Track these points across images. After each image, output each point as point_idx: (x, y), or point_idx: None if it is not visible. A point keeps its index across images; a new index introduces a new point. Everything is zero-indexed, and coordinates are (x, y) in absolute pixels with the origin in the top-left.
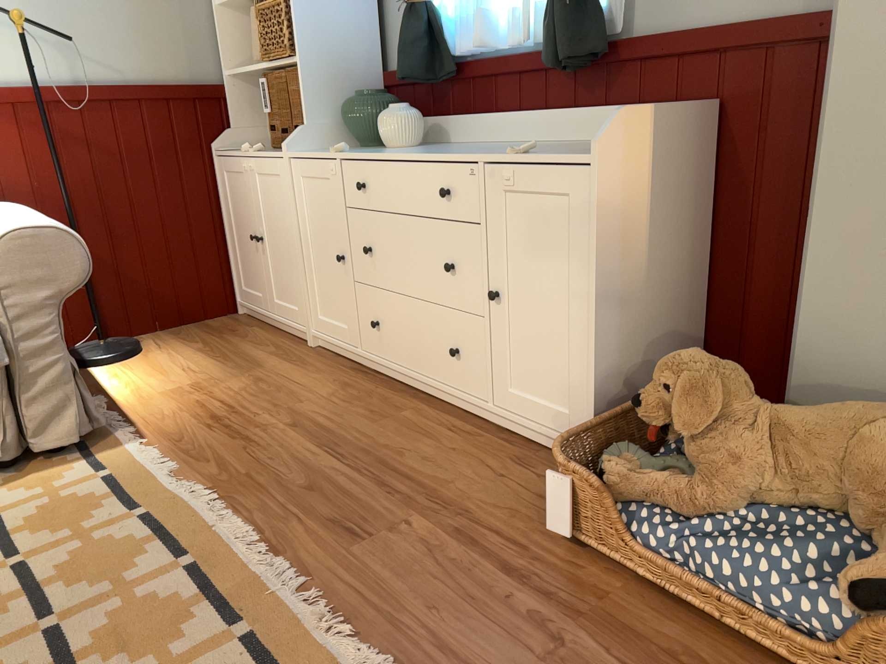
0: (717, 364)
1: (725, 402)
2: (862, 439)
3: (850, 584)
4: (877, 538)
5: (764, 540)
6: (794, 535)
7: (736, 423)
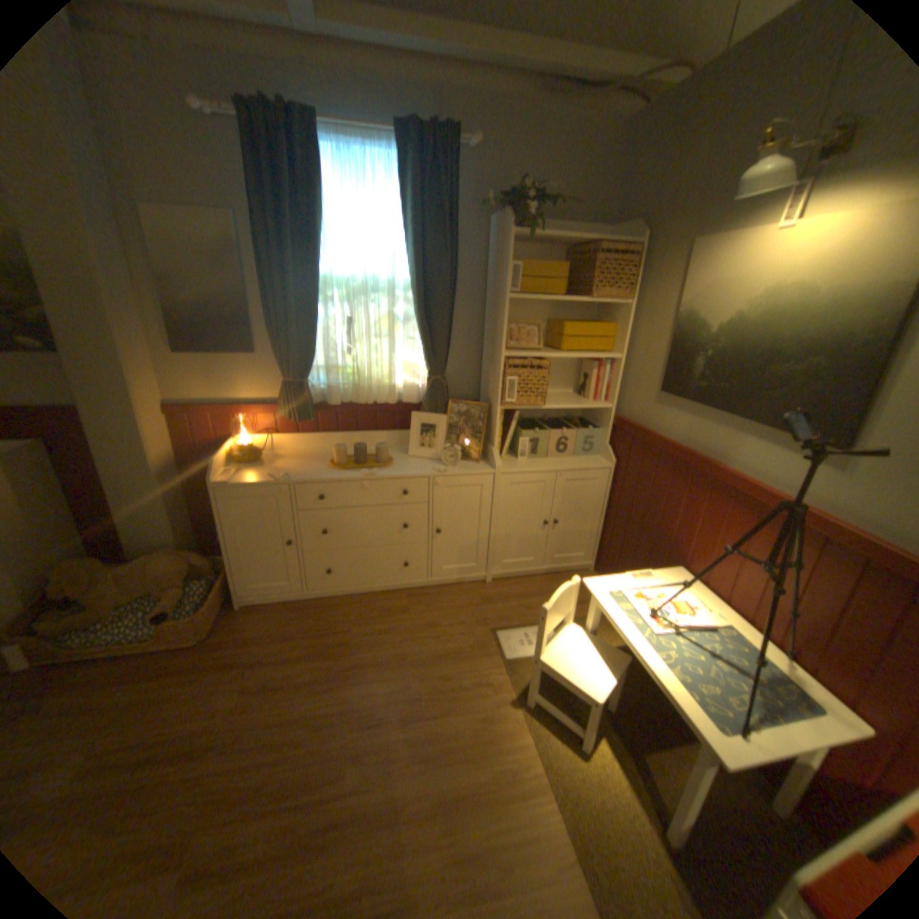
0: (82, 564)
1: (90, 578)
2: (147, 570)
3: (149, 621)
4: (161, 599)
5: (121, 621)
6: (132, 613)
7: (98, 583)
